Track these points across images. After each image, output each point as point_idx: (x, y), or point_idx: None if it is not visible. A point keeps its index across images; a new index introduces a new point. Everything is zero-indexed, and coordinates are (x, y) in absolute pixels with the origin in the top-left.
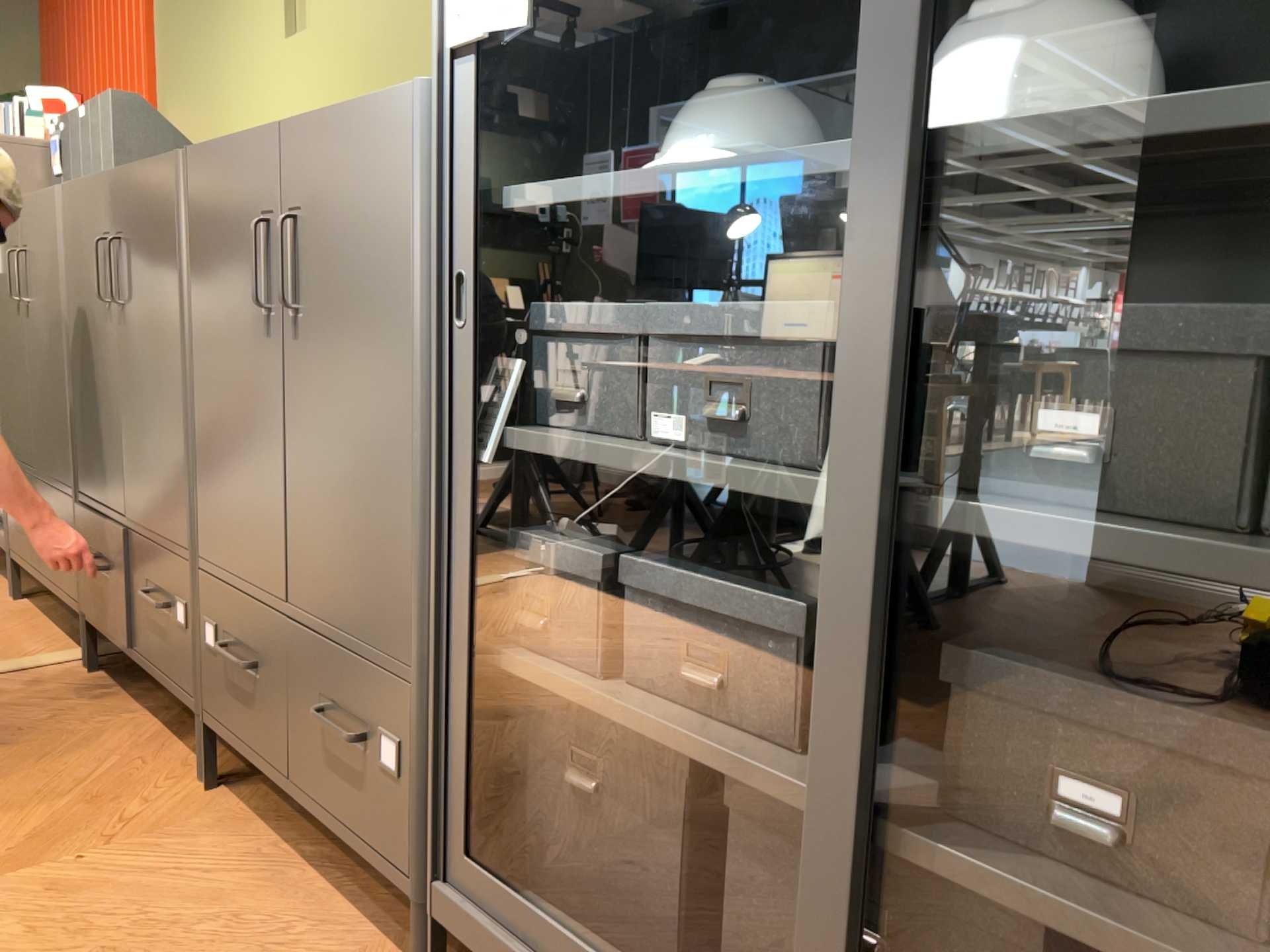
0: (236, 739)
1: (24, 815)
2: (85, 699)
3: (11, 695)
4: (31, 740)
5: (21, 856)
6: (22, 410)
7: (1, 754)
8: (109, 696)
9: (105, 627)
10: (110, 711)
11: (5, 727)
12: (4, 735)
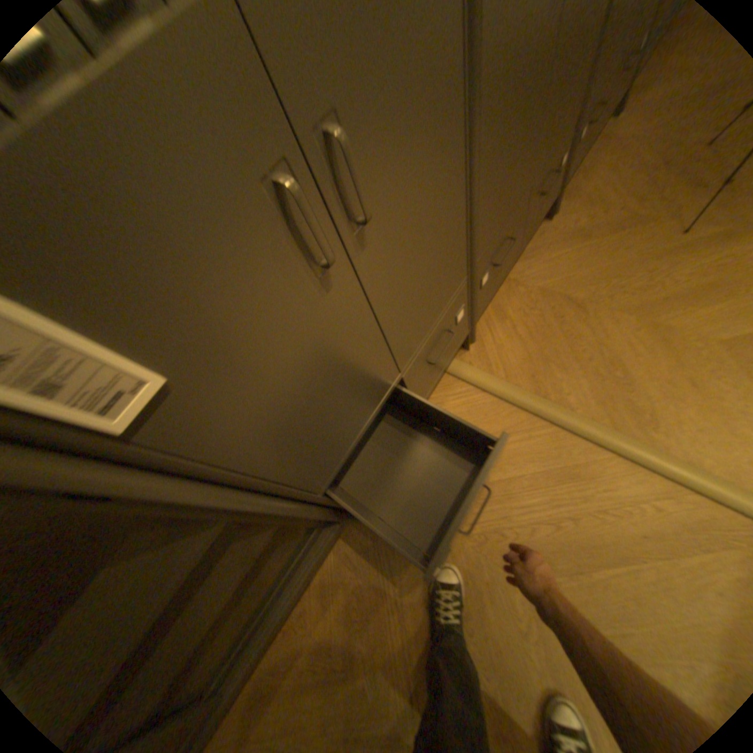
0: (581, 157)
1: (609, 245)
2: (504, 316)
3: (518, 351)
4: (556, 297)
5: (630, 224)
6: (358, 383)
7: (575, 295)
8: (495, 310)
9: (497, 284)
10: (510, 296)
11: (551, 319)
12: (559, 311)
